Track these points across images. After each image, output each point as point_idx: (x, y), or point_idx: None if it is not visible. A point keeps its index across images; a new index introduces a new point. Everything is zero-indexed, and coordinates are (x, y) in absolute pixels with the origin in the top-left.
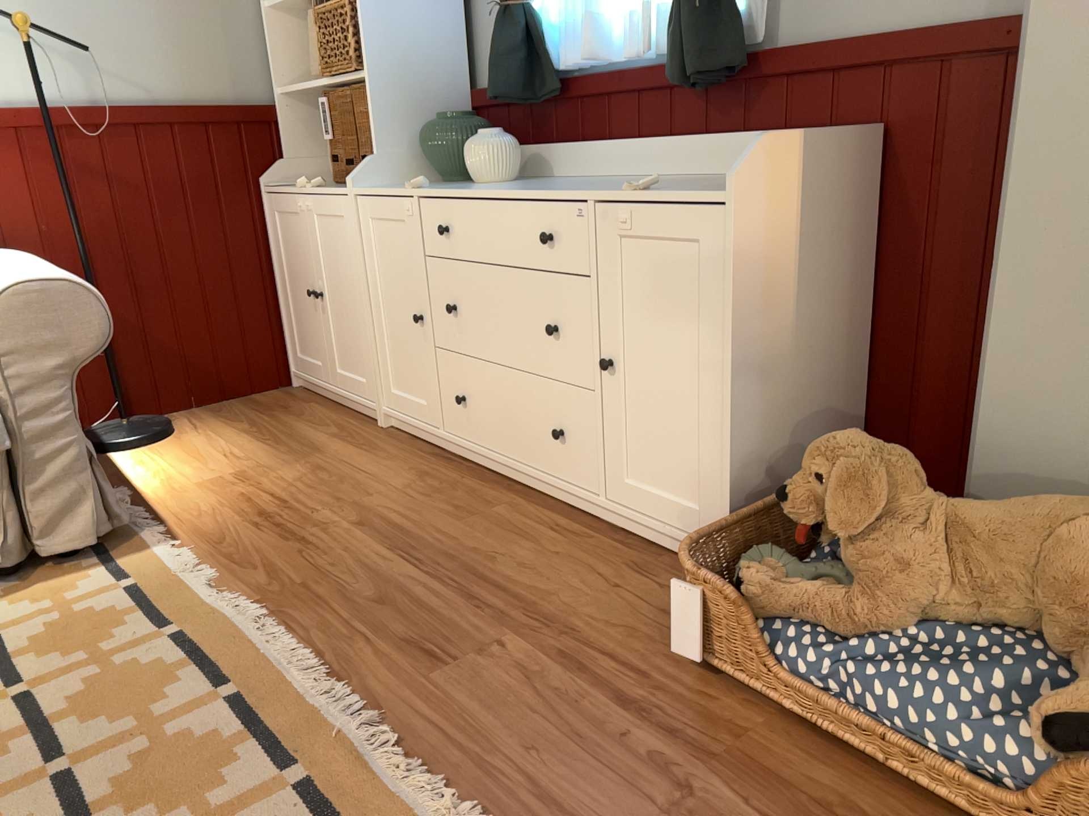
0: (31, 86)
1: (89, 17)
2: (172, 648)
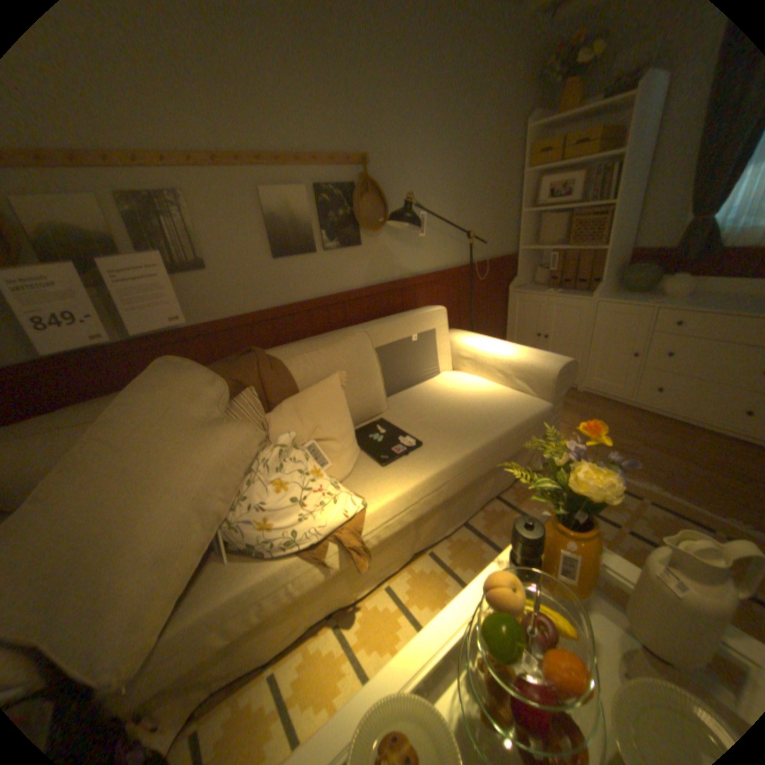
0: (452, 257)
1: (471, 225)
2: (662, 512)
